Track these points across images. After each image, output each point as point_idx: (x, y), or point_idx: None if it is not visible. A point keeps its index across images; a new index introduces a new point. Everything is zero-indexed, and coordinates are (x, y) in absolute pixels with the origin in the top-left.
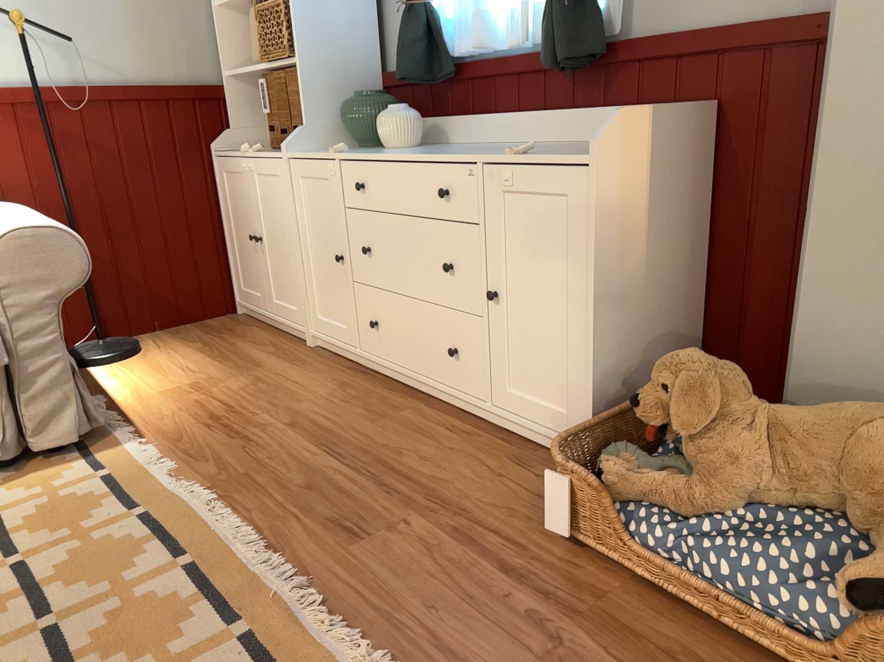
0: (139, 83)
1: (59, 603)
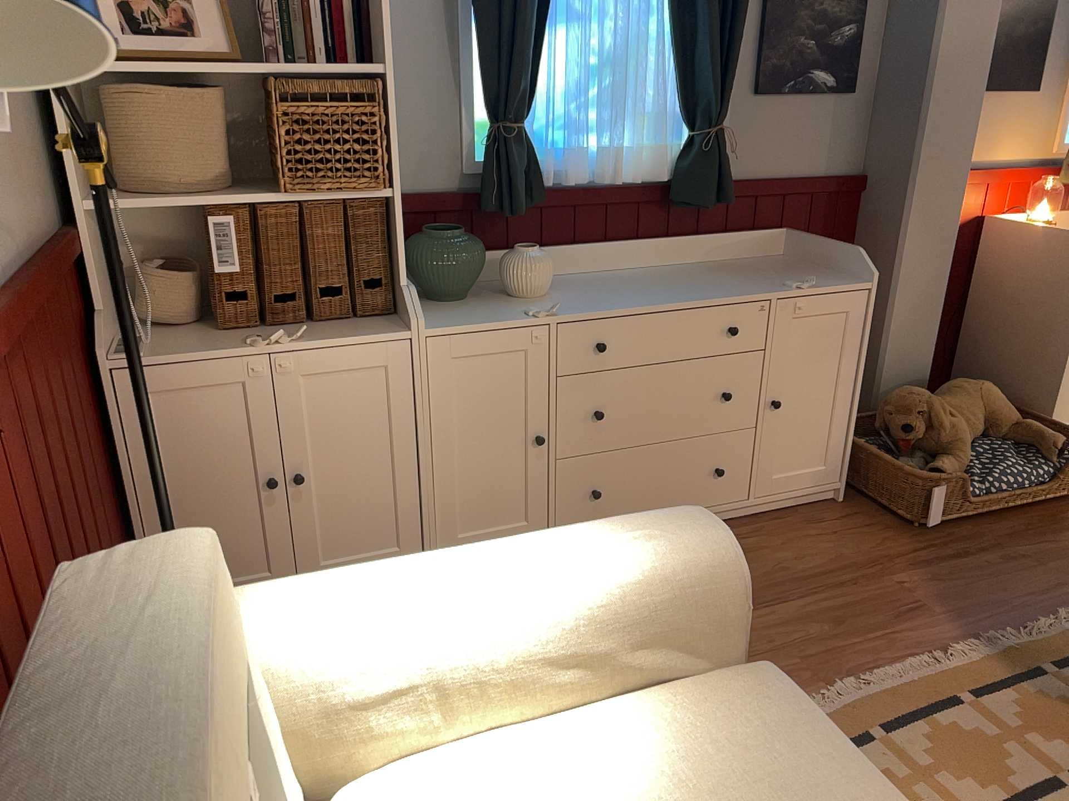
0: (23, 248)
1: (1039, 778)
